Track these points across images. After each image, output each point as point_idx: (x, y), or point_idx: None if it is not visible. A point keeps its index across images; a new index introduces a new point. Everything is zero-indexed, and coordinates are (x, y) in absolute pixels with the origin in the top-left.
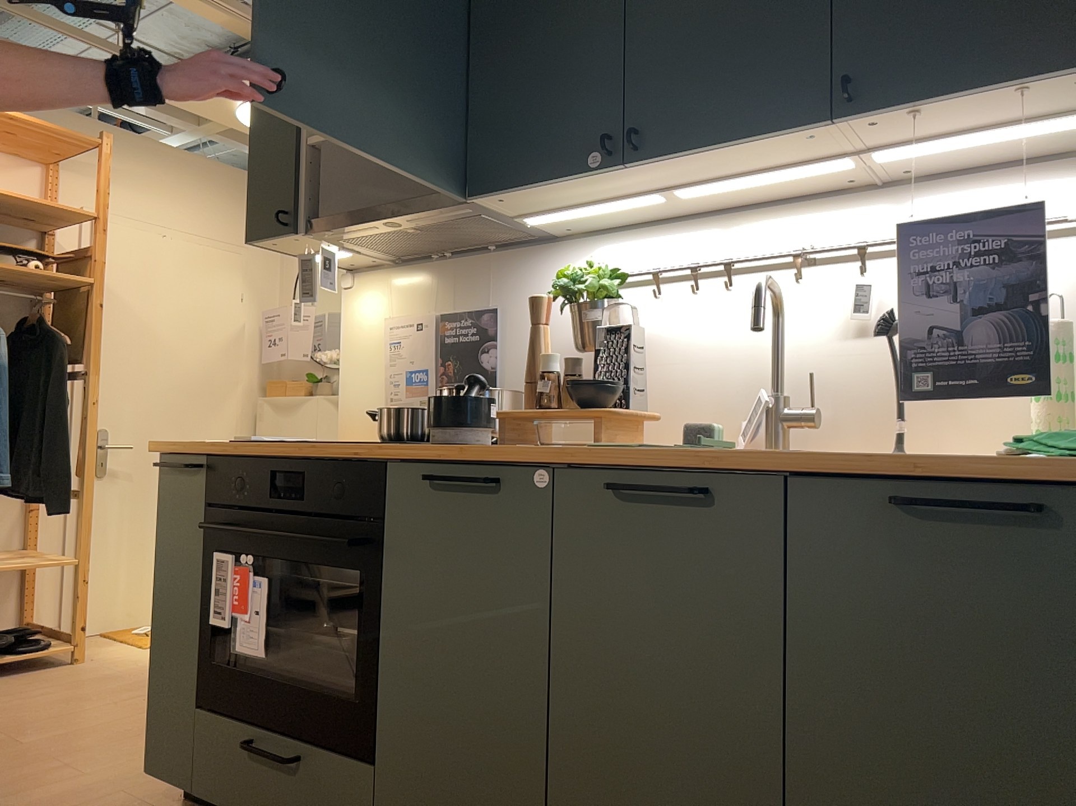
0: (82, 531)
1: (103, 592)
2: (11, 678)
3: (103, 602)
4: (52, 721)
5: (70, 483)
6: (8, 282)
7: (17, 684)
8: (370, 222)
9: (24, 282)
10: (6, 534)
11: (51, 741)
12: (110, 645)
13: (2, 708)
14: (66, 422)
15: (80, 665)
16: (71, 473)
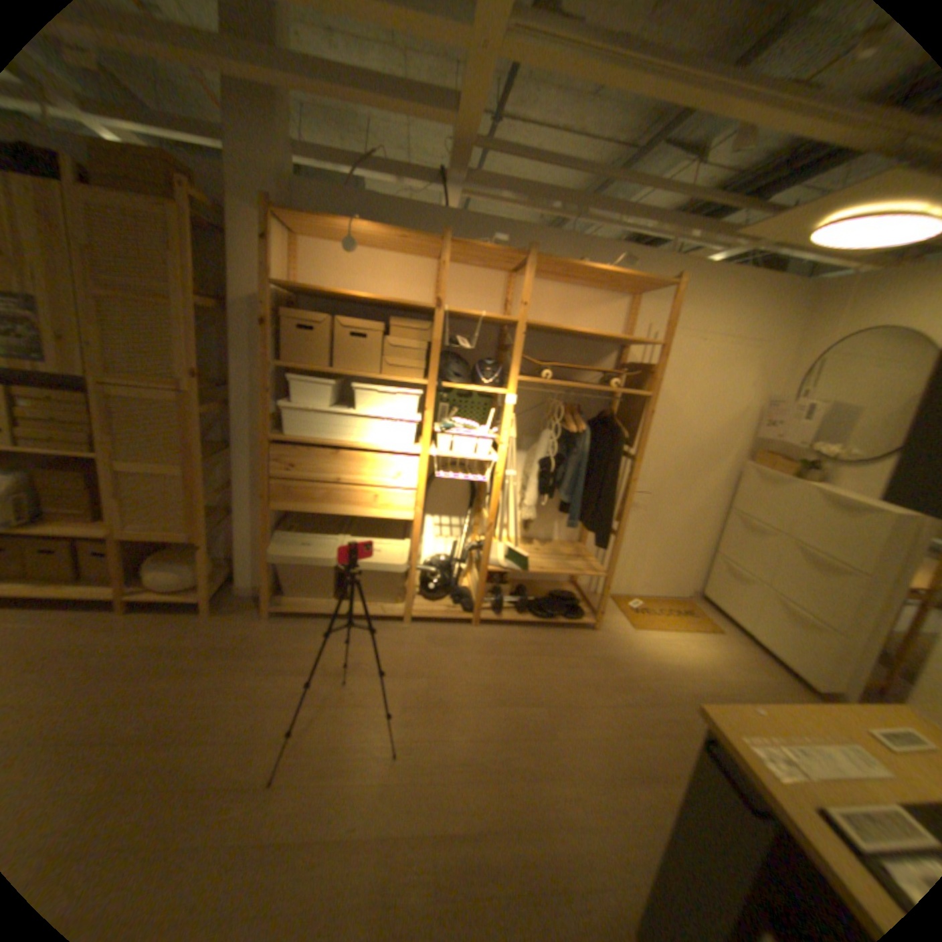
0: (612, 559)
1: (616, 573)
2: (561, 633)
3: (615, 578)
4: (578, 714)
5: (610, 532)
6: (593, 388)
7: (563, 643)
8: None
9: (602, 389)
10: (570, 532)
11: (575, 748)
12: (616, 613)
13: (553, 675)
14: (614, 492)
15: (597, 635)
16: (611, 526)
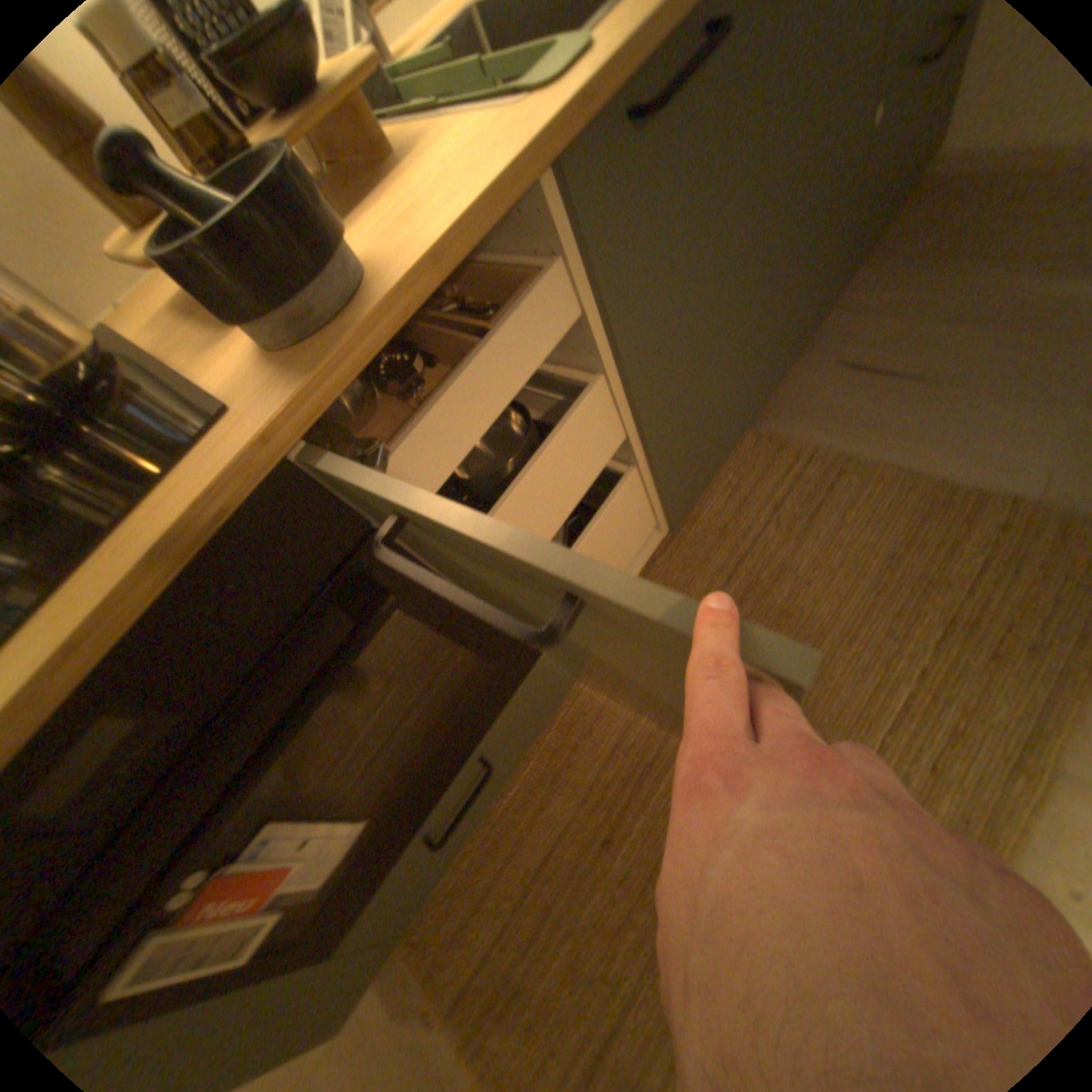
0: None
1: None
2: None
3: None
4: None
5: None
6: None
7: None
8: None
9: None
10: None
11: None
12: None
13: None
14: None
15: None
16: None
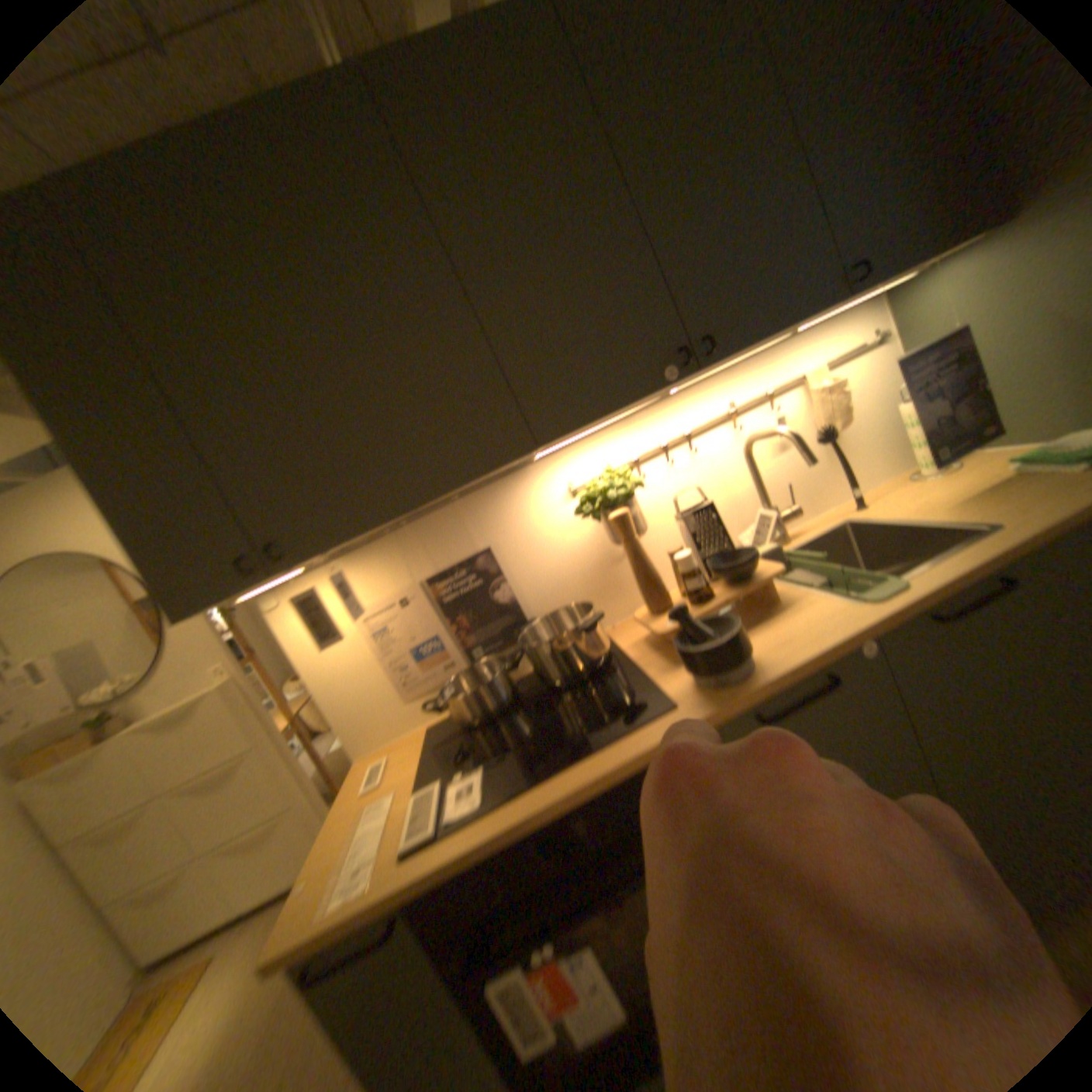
0: None
1: None
2: None
3: None
4: None
5: None
6: None
7: None
8: (395, 516)
9: None
10: None
11: None
12: None
13: None
14: None
15: None
16: None
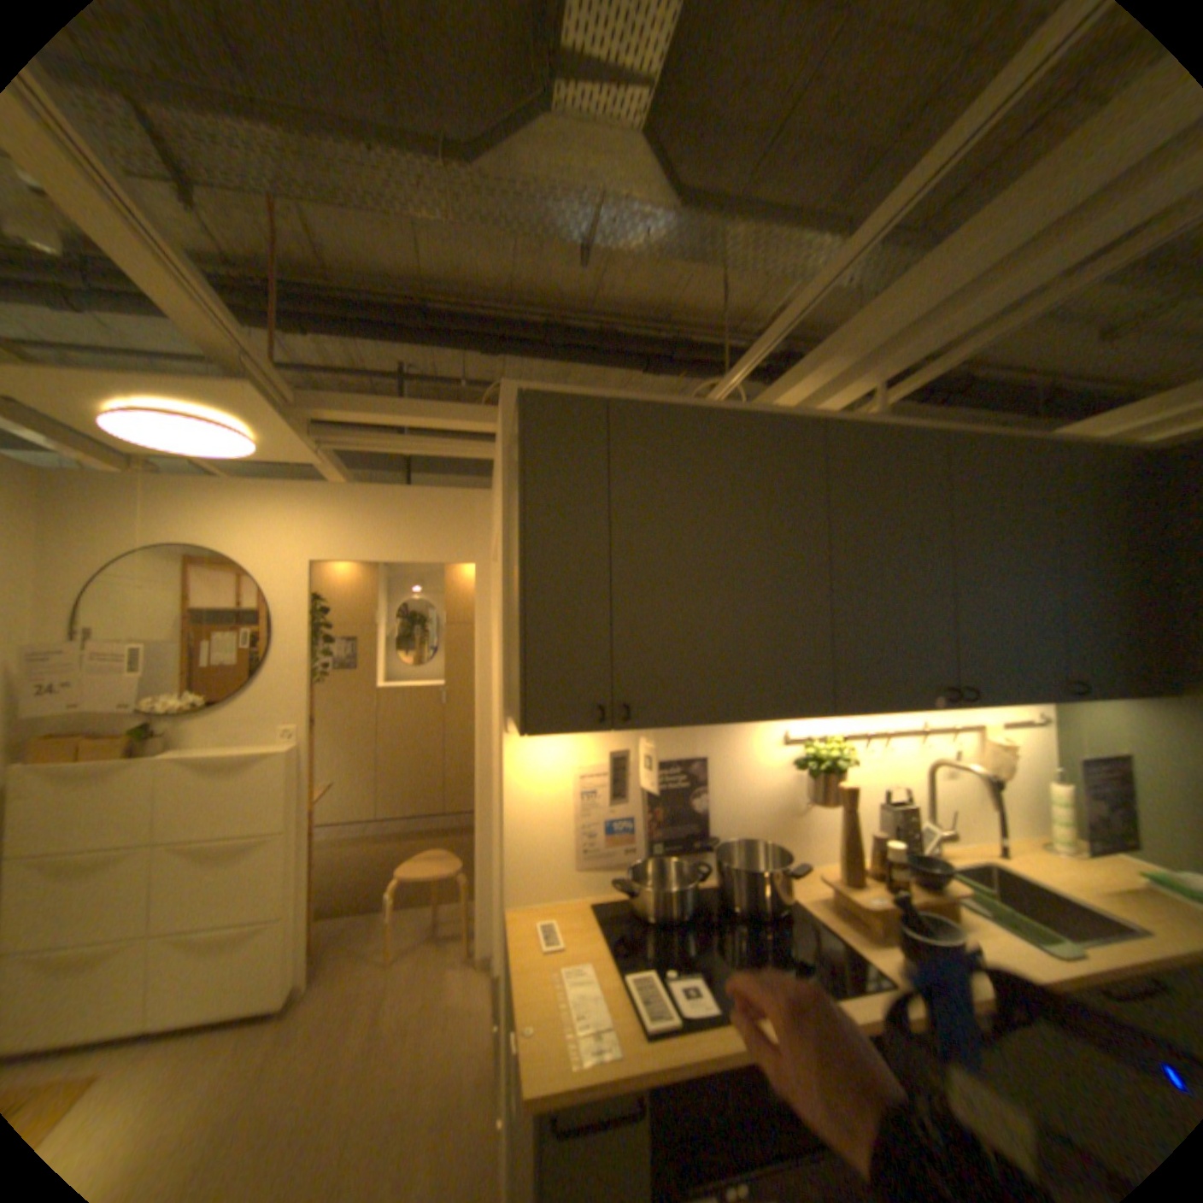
0: None
1: None
2: None
3: None
4: None
5: None
6: None
7: None
8: (711, 724)
9: None
10: None
11: None
12: None
13: None
14: None
15: None
16: None
